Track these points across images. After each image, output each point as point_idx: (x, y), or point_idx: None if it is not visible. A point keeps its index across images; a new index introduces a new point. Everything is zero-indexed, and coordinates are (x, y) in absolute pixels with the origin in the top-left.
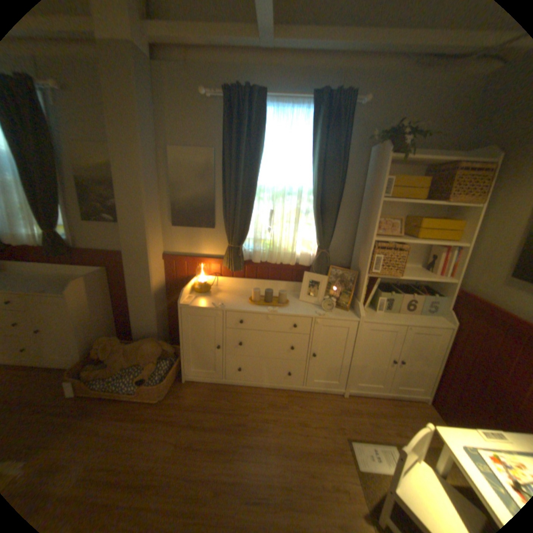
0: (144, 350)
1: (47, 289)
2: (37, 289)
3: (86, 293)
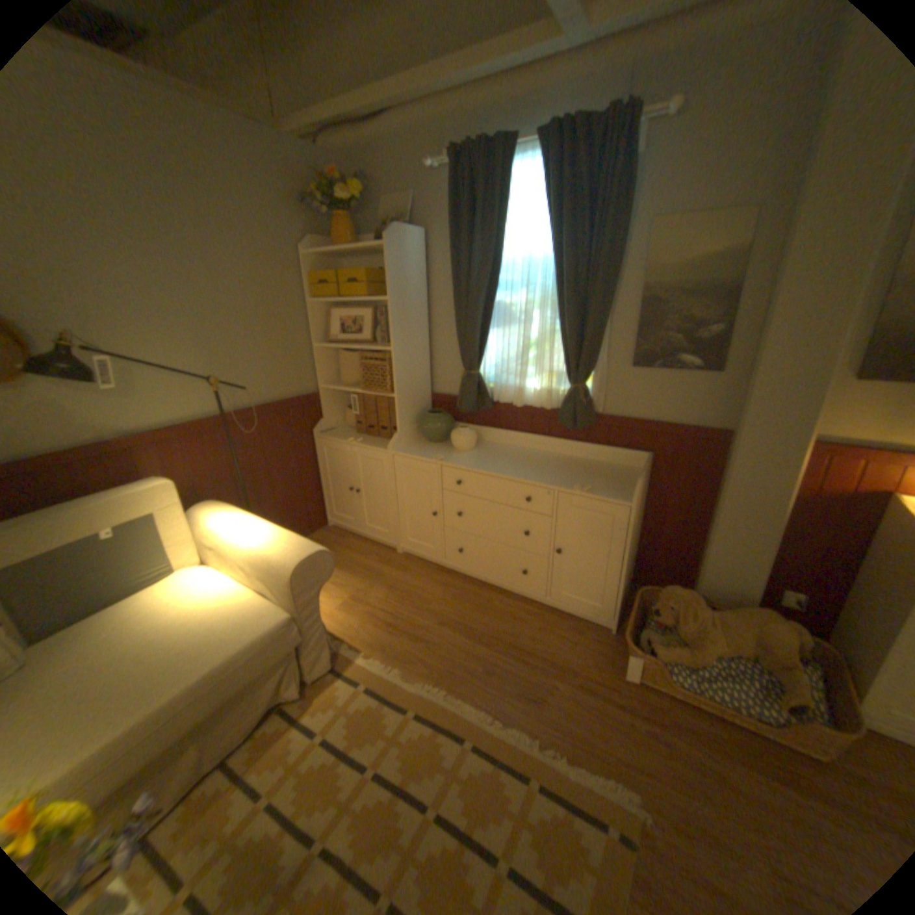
0: (774, 637)
1: (591, 485)
2: (571, 482)
3: (640, 500)
